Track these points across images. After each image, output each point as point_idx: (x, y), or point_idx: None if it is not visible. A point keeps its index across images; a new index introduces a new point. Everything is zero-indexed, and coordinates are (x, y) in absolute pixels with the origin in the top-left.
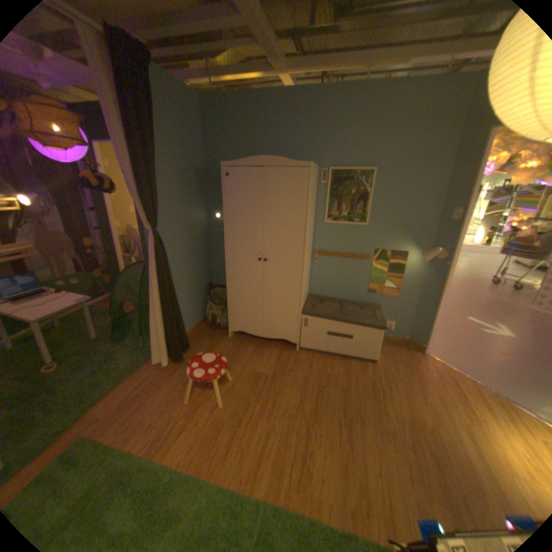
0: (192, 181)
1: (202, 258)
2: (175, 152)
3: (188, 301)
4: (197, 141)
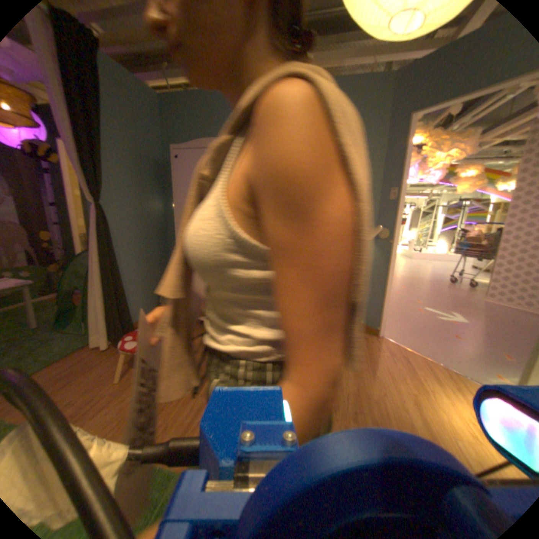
0: (147, 170)
1: (158, 247)
2: (129, 138)
3: (139, 287)
4: (155, 134)
